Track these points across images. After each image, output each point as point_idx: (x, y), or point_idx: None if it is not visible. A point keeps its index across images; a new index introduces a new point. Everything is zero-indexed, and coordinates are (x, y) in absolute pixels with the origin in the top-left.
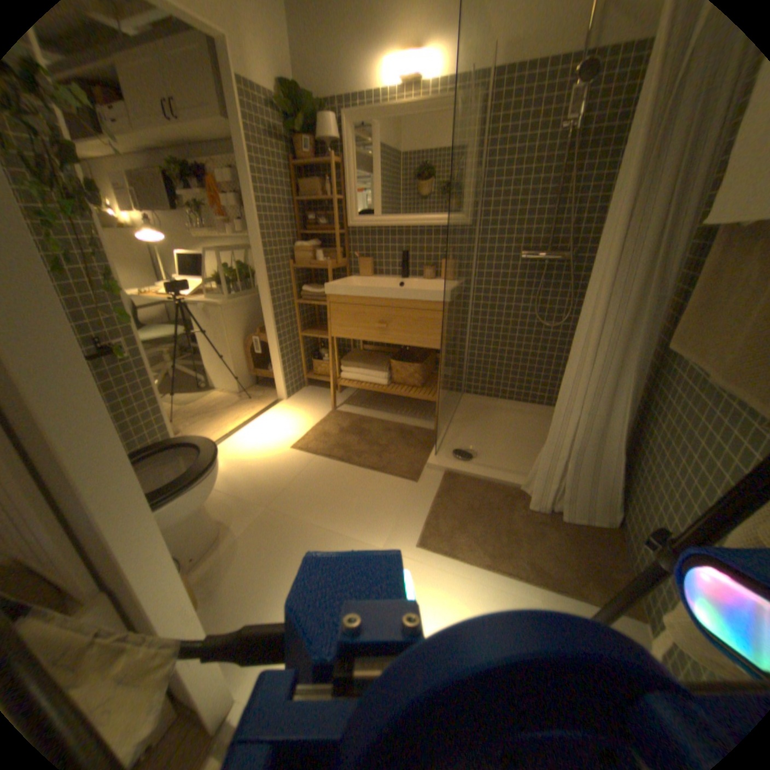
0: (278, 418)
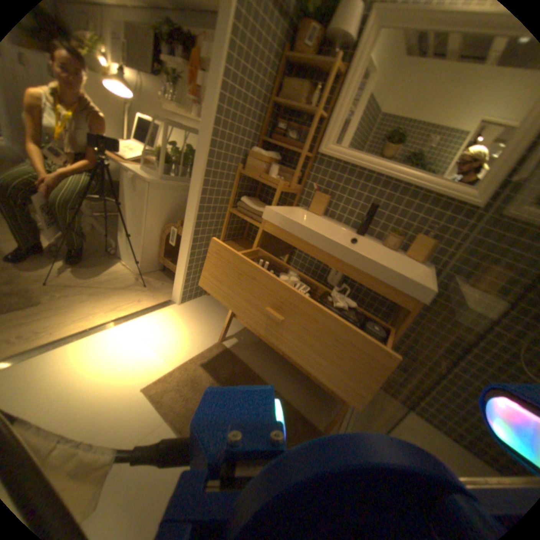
0: (155, 330)
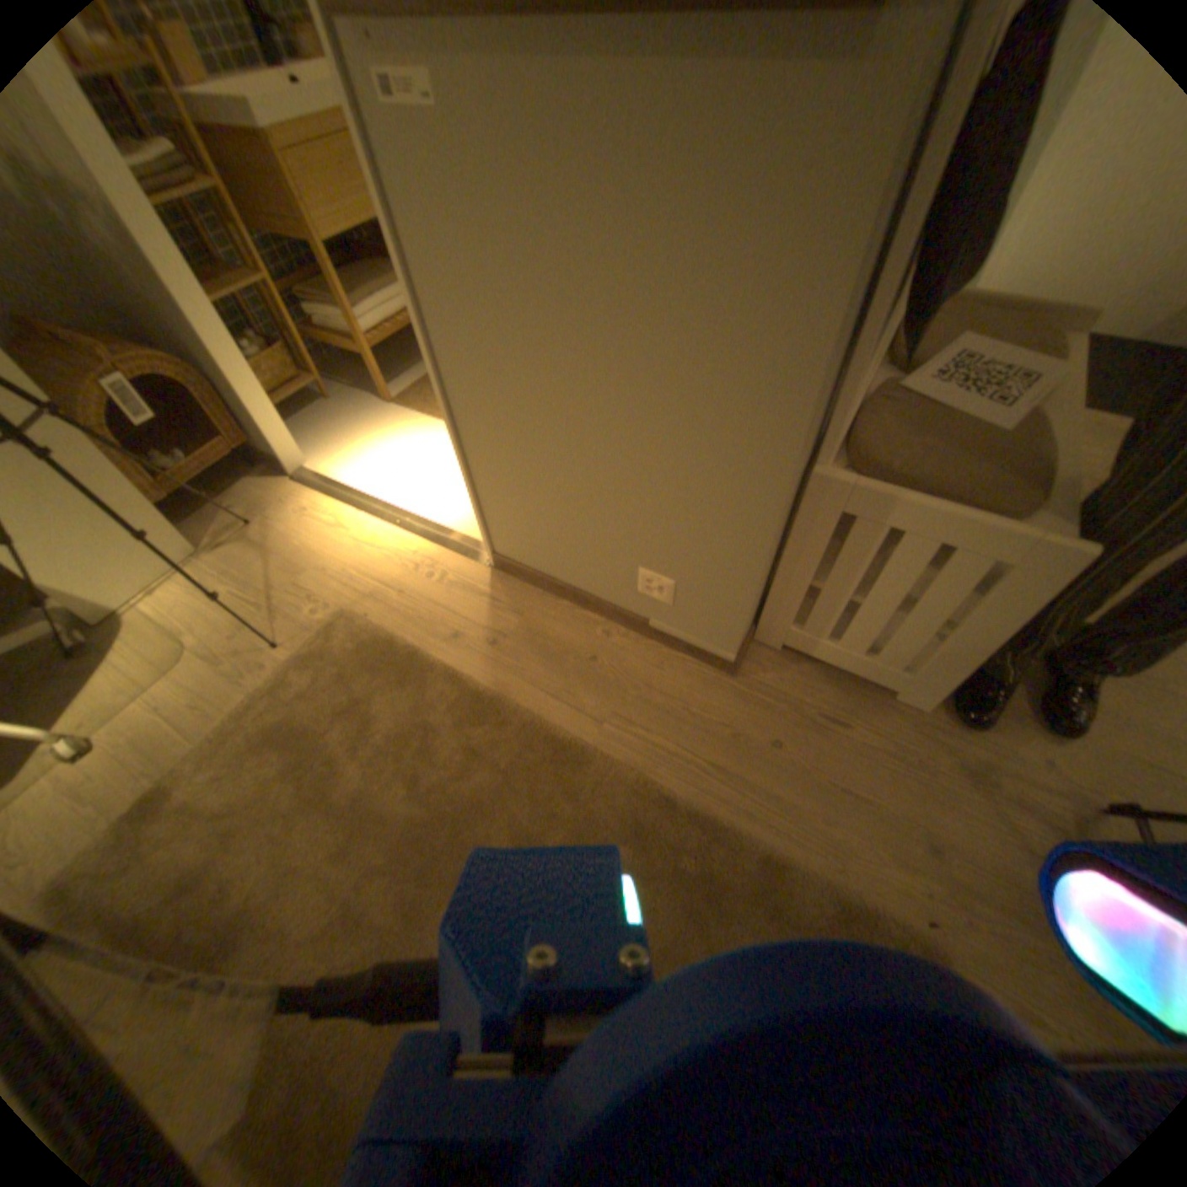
0: (376, 462)
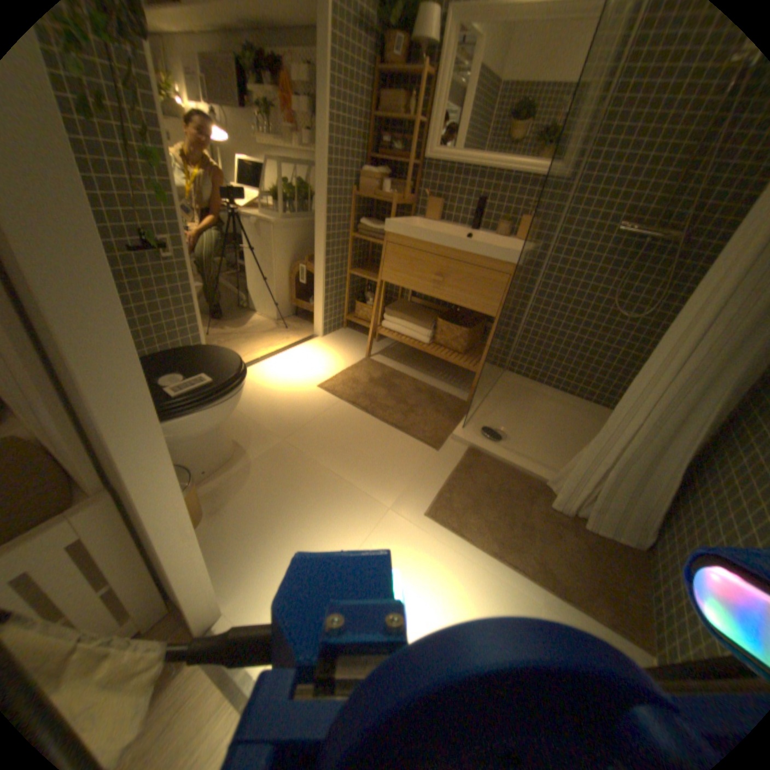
0: (309, 354)
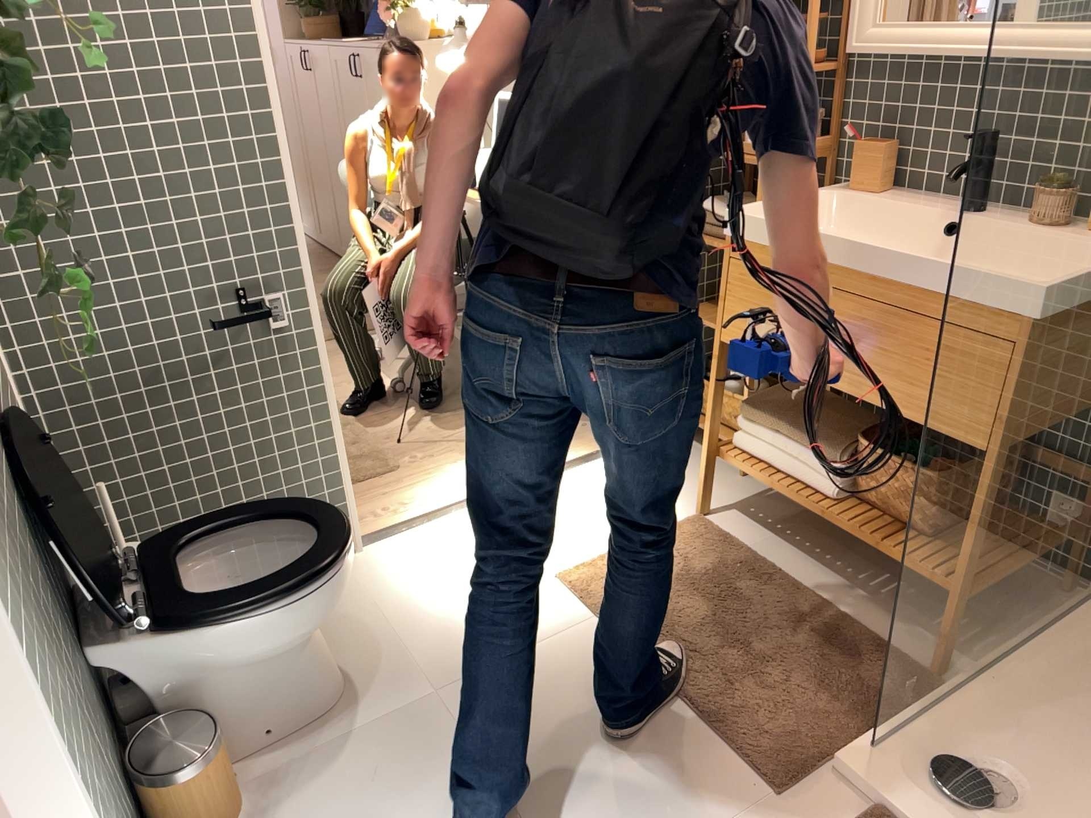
0: (573, 500)
